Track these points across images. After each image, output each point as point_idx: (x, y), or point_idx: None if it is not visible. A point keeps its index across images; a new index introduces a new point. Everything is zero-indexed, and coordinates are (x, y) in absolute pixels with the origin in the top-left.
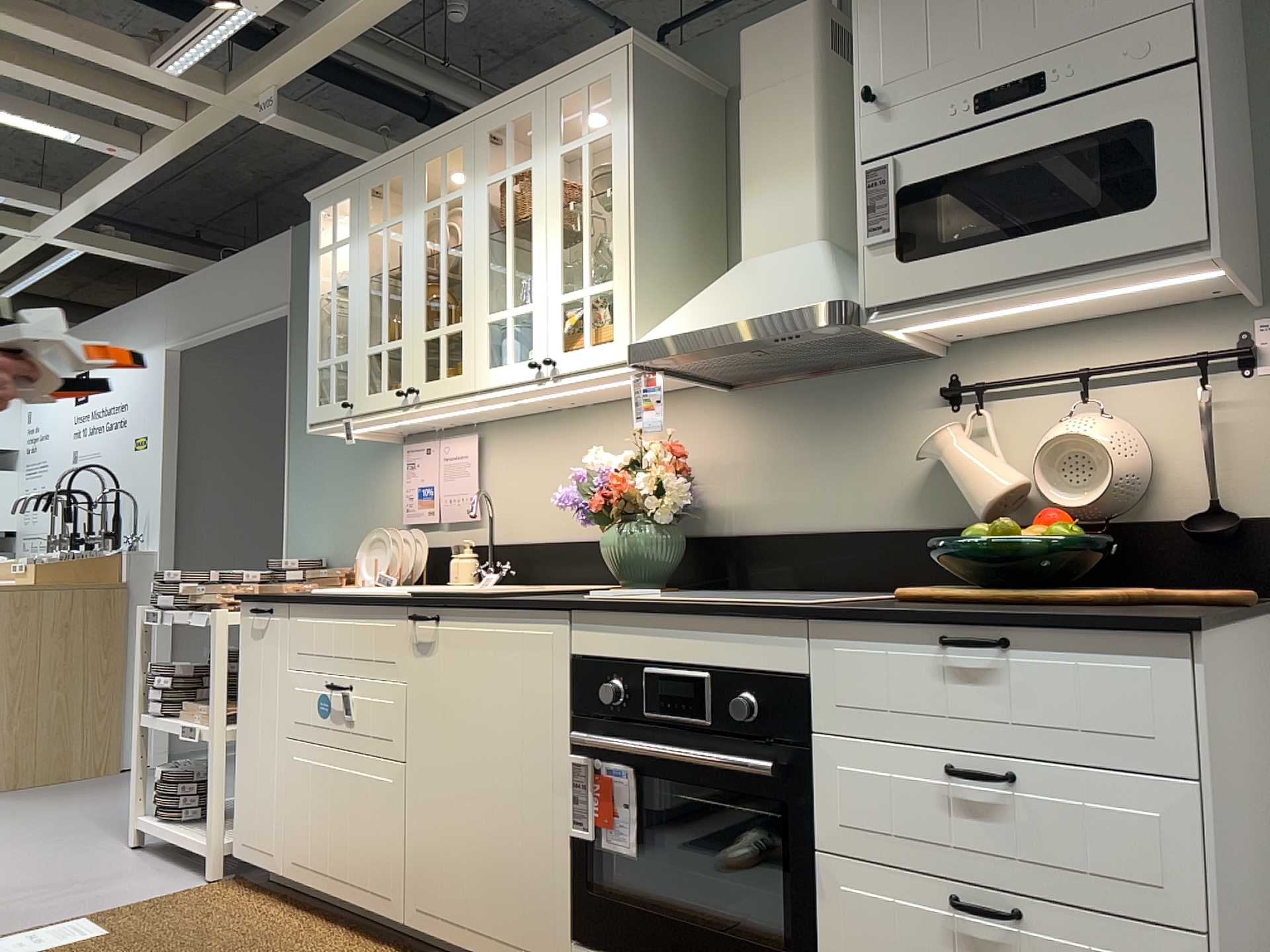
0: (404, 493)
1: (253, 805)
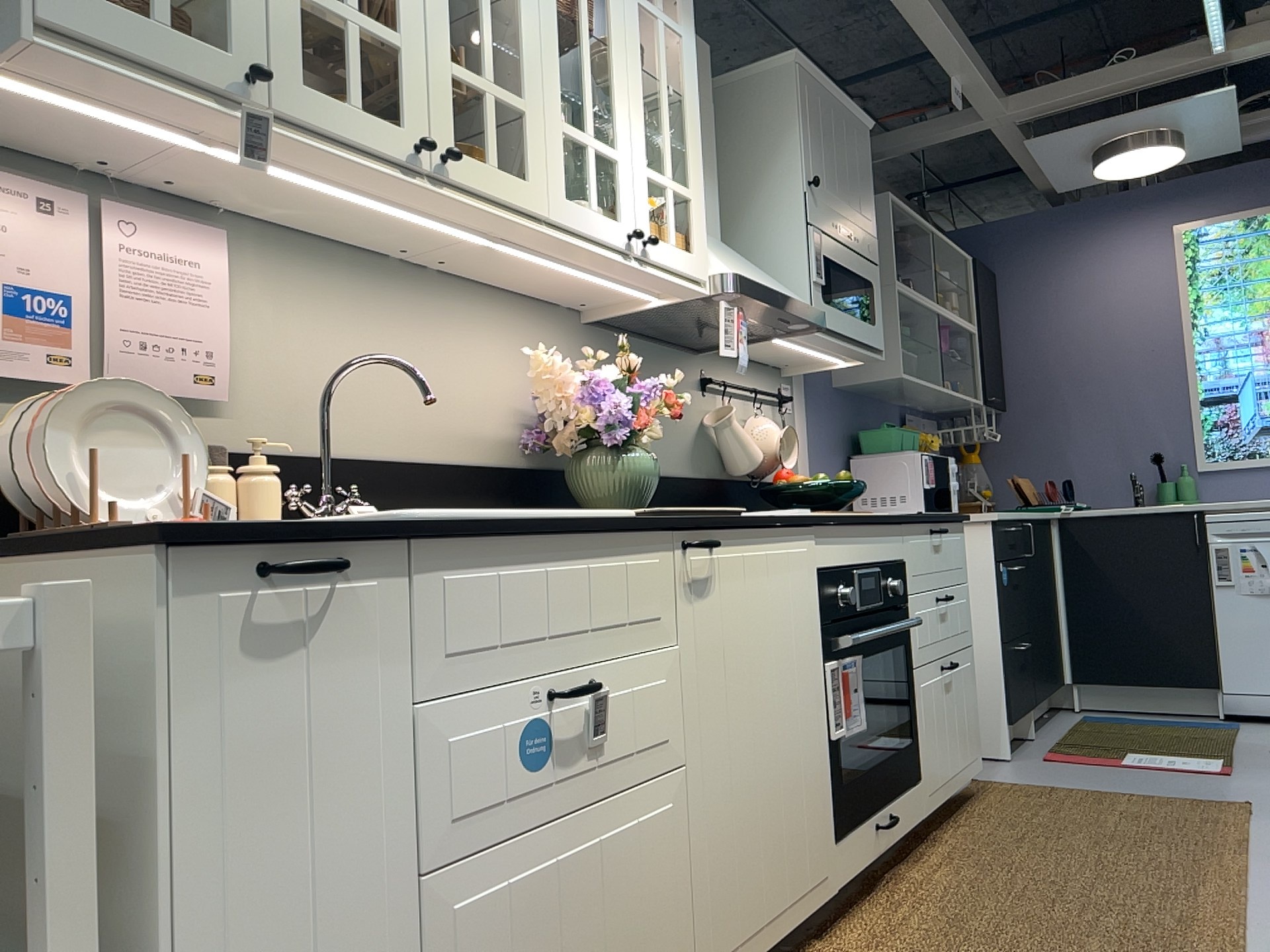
0: None
1: None
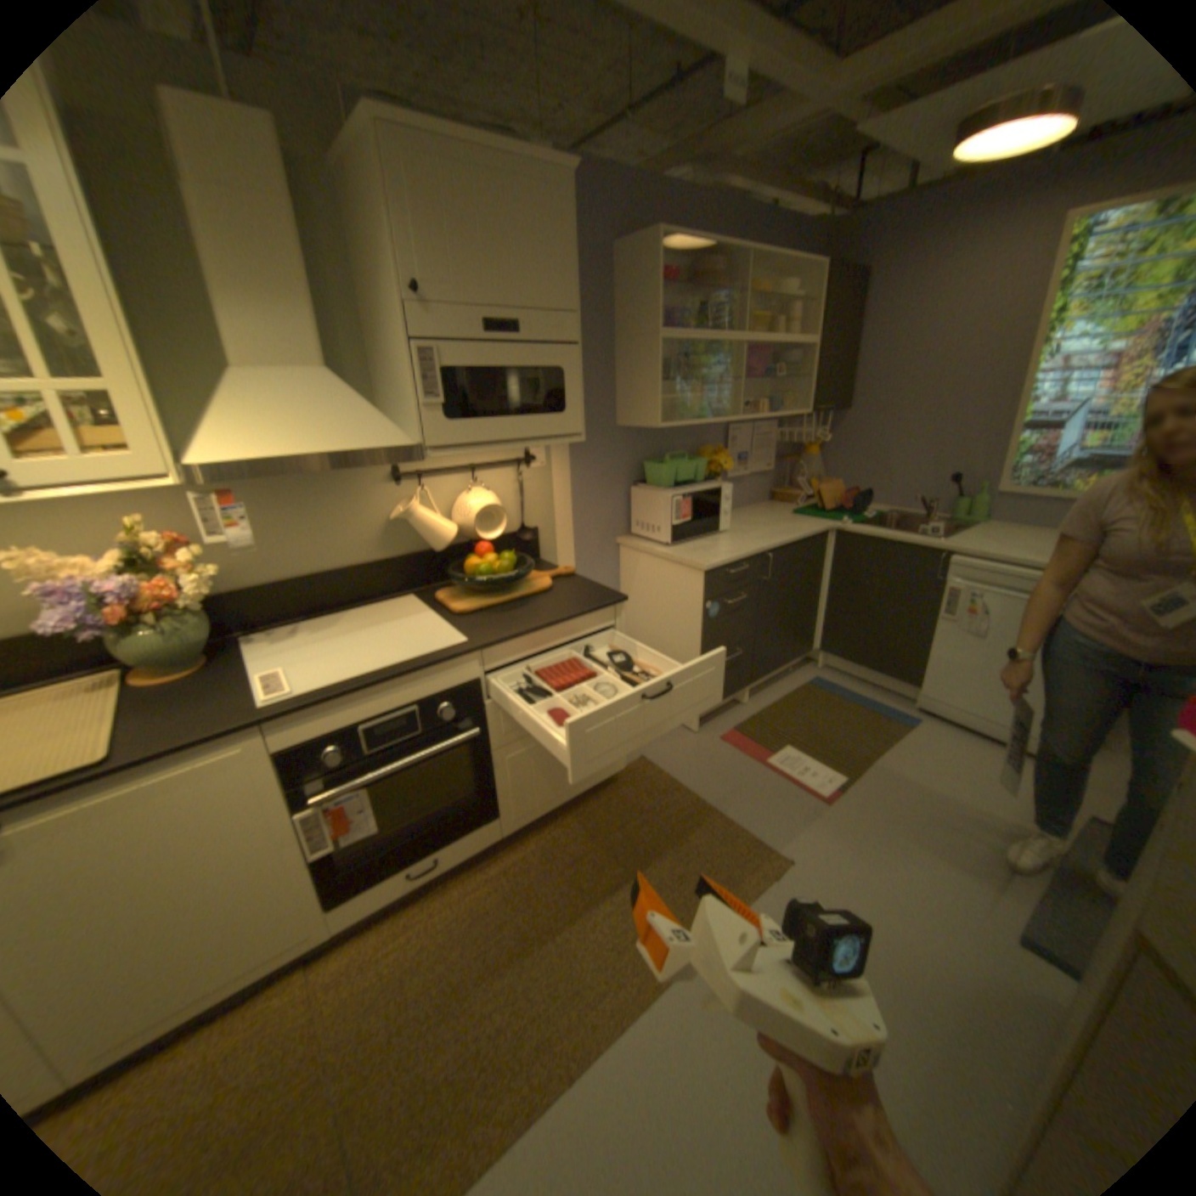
0: None
1: None
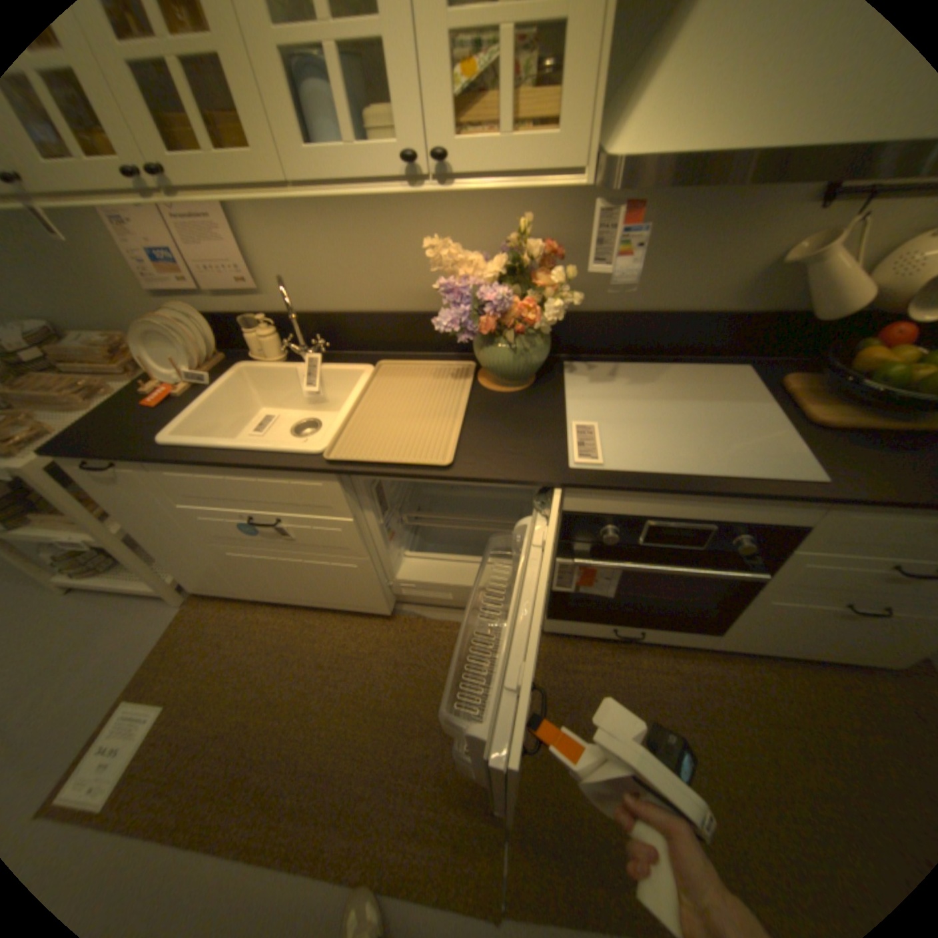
0: (126, 255)
1: (194, 574)
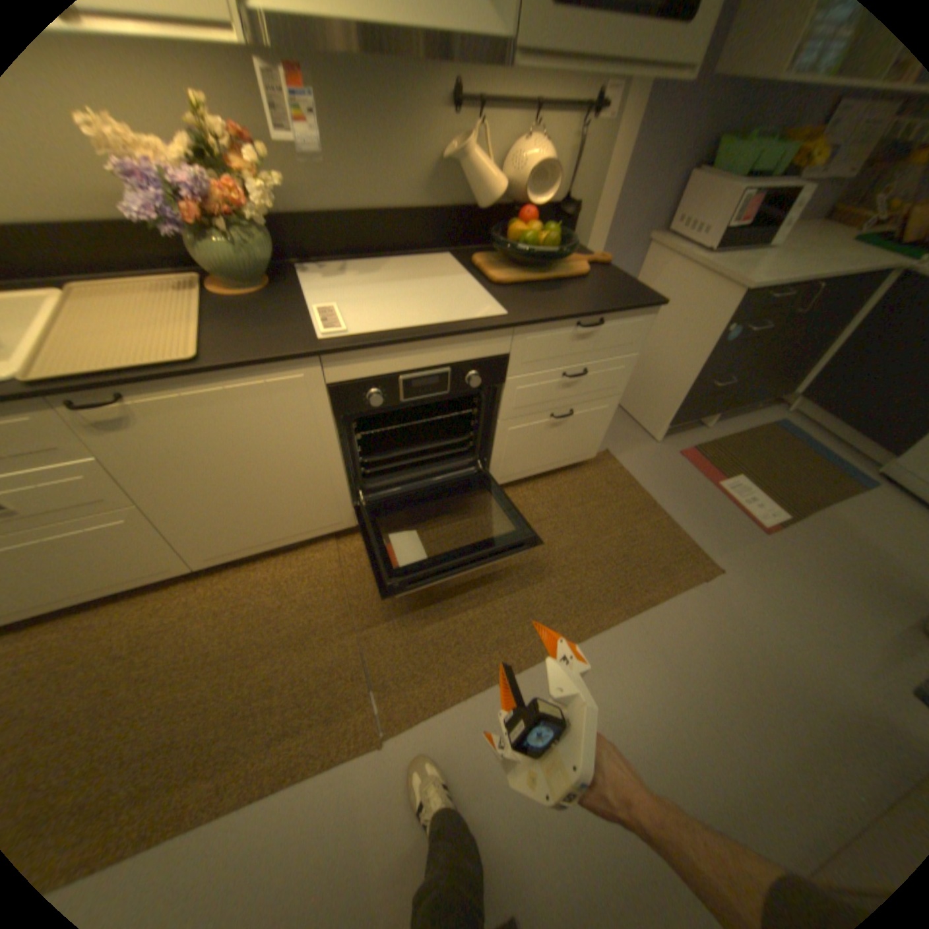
0: None
1: None
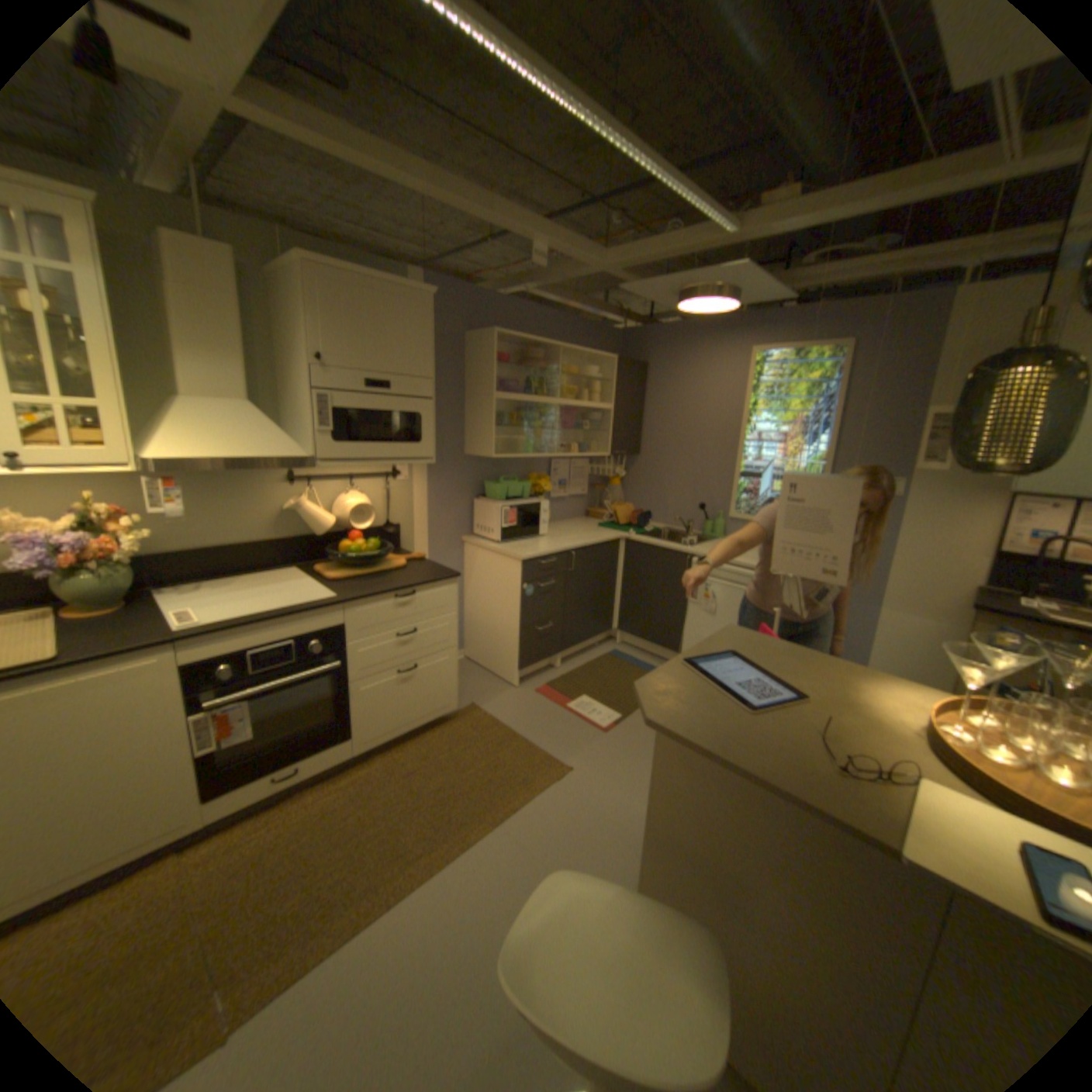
0: None
1: None
